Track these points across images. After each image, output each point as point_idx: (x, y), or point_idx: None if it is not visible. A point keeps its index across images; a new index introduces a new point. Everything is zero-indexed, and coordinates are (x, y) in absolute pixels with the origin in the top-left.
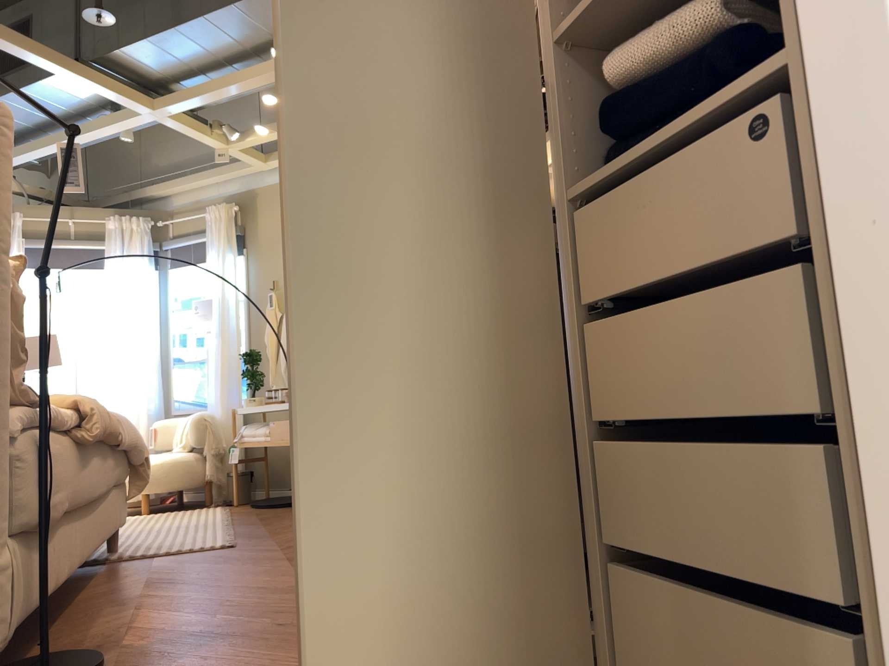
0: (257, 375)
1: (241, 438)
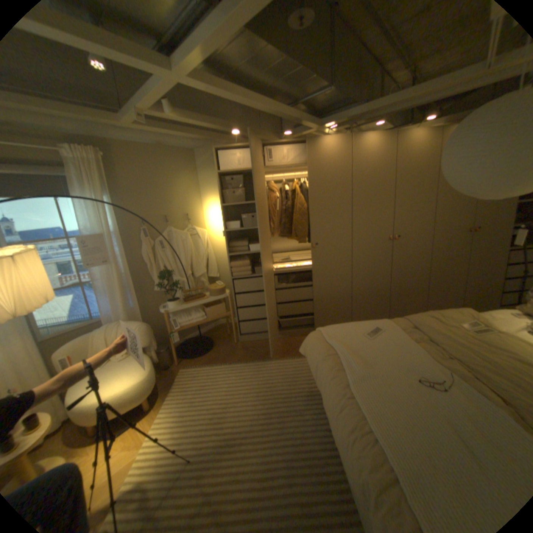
0: (175, 286)
1: (177, 329)
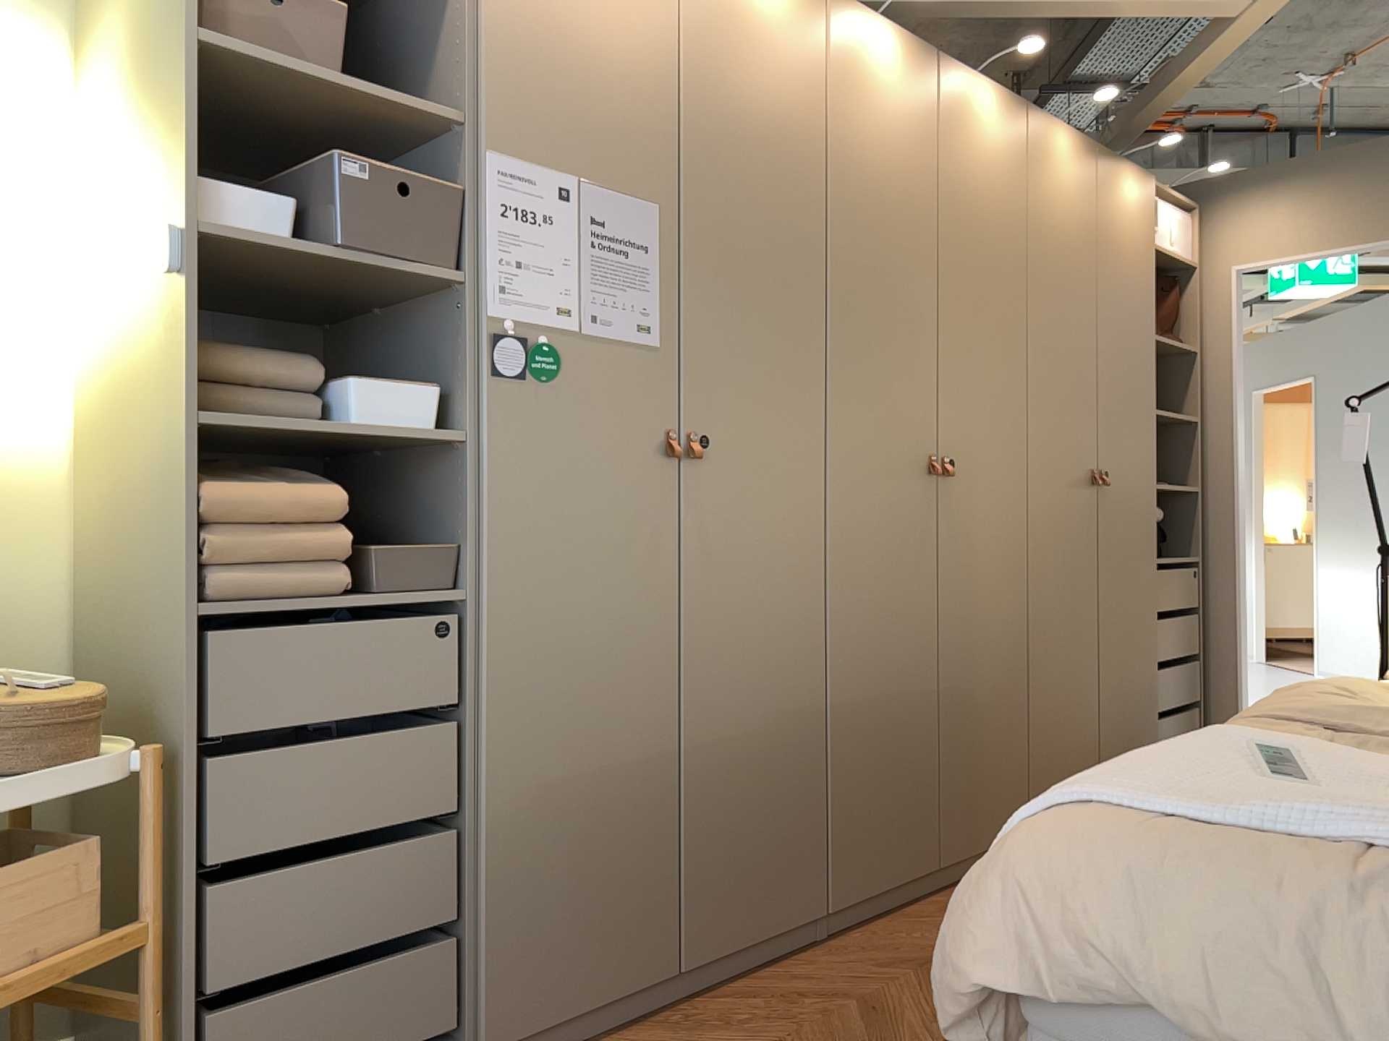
0: None
1: None
